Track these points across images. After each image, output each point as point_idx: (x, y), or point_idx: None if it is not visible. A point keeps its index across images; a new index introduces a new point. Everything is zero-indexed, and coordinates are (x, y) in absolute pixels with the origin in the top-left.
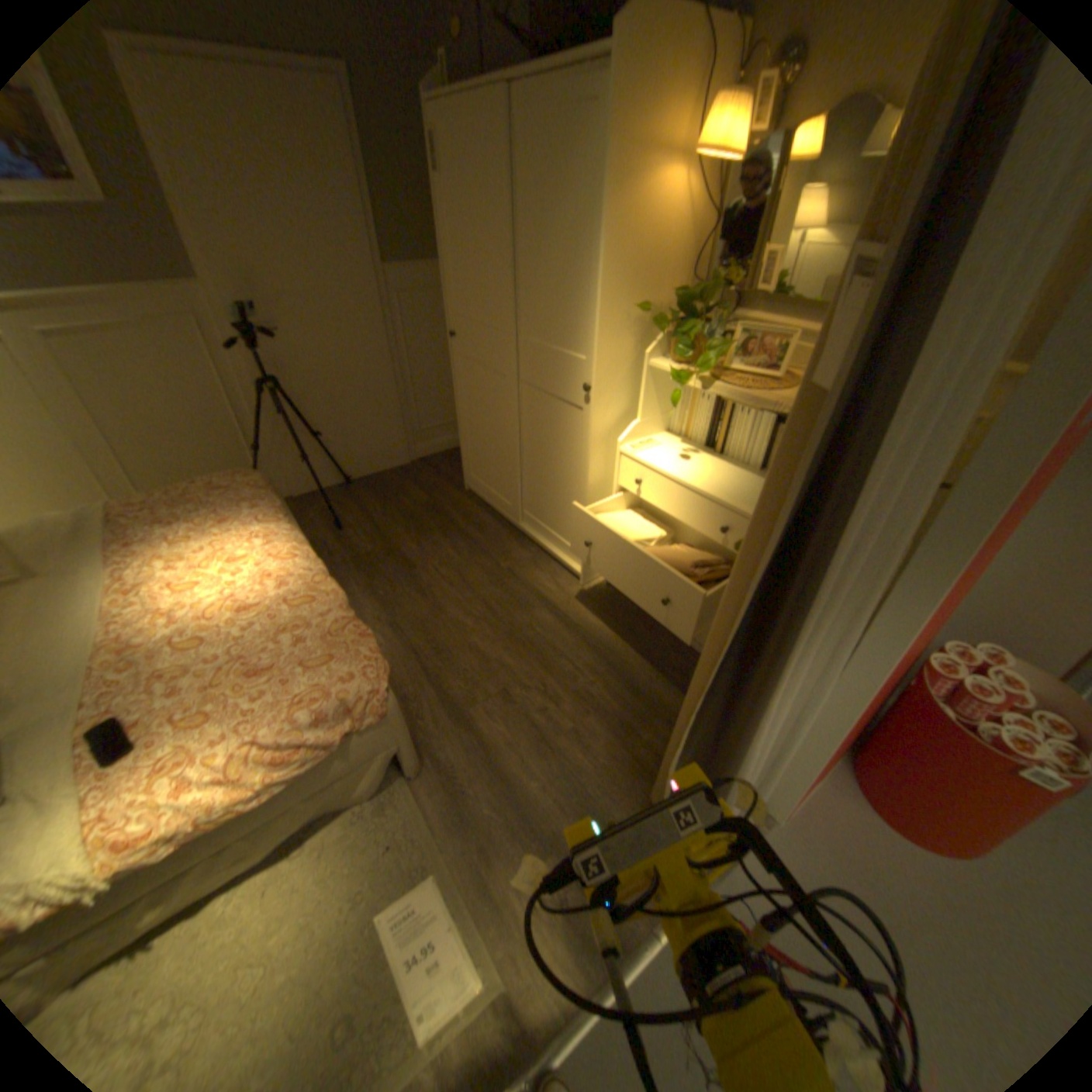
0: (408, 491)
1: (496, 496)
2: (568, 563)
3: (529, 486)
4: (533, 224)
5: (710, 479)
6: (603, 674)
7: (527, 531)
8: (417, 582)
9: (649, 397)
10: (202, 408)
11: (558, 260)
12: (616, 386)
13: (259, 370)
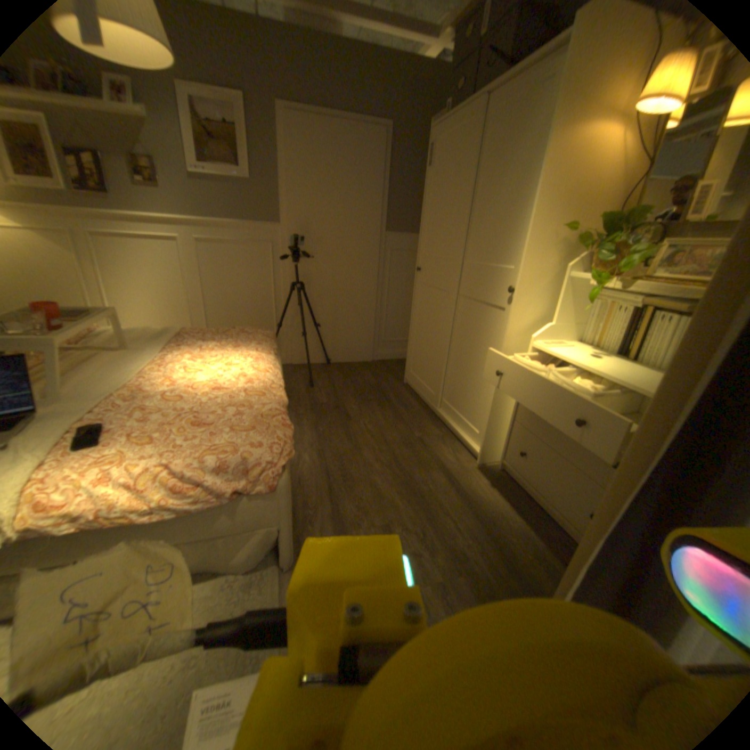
0: (364, 375)
1: (423, 386)
2: (470, 444)
3: (450, 378)
4: (489, 179)
5: (623, 372)
6: (483, 544)
7: (441, 415)
8: (348, 429)
9: (566, 304)
10: (257, 295)
11: (504, 198)
12: (537, 291)
13: (295, 280)
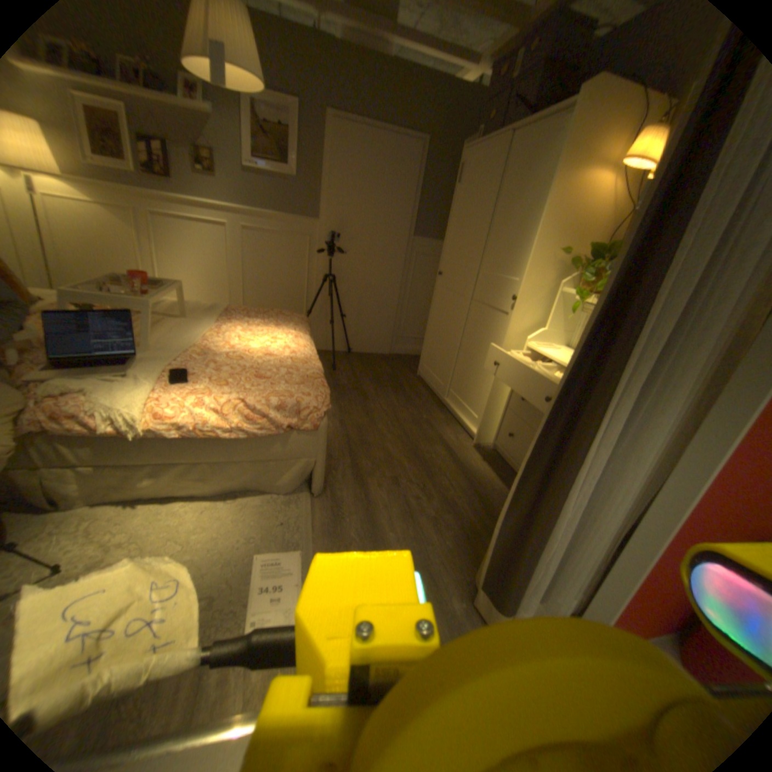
0: (381, 365)
1: (435, 378)
2: (469, 426)
3: (459, 370)
4: (507, 202)
5: None
6: (470, 496)
7: (447, 403)
8: (366, 406)
9: (558, 313)
10: (292, 283)
11: (517, 220)
12: (535, 300)
13: (328, 272)
